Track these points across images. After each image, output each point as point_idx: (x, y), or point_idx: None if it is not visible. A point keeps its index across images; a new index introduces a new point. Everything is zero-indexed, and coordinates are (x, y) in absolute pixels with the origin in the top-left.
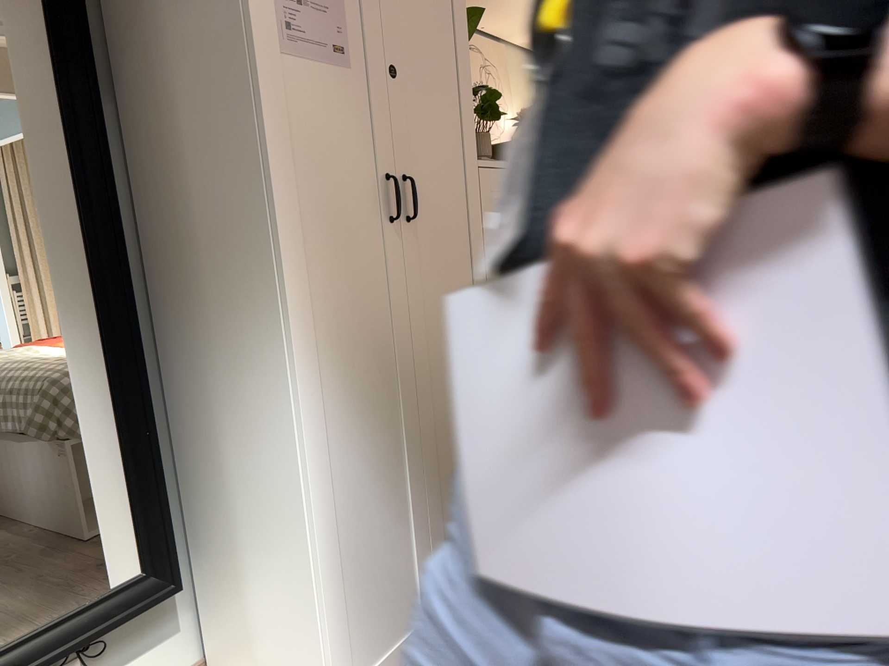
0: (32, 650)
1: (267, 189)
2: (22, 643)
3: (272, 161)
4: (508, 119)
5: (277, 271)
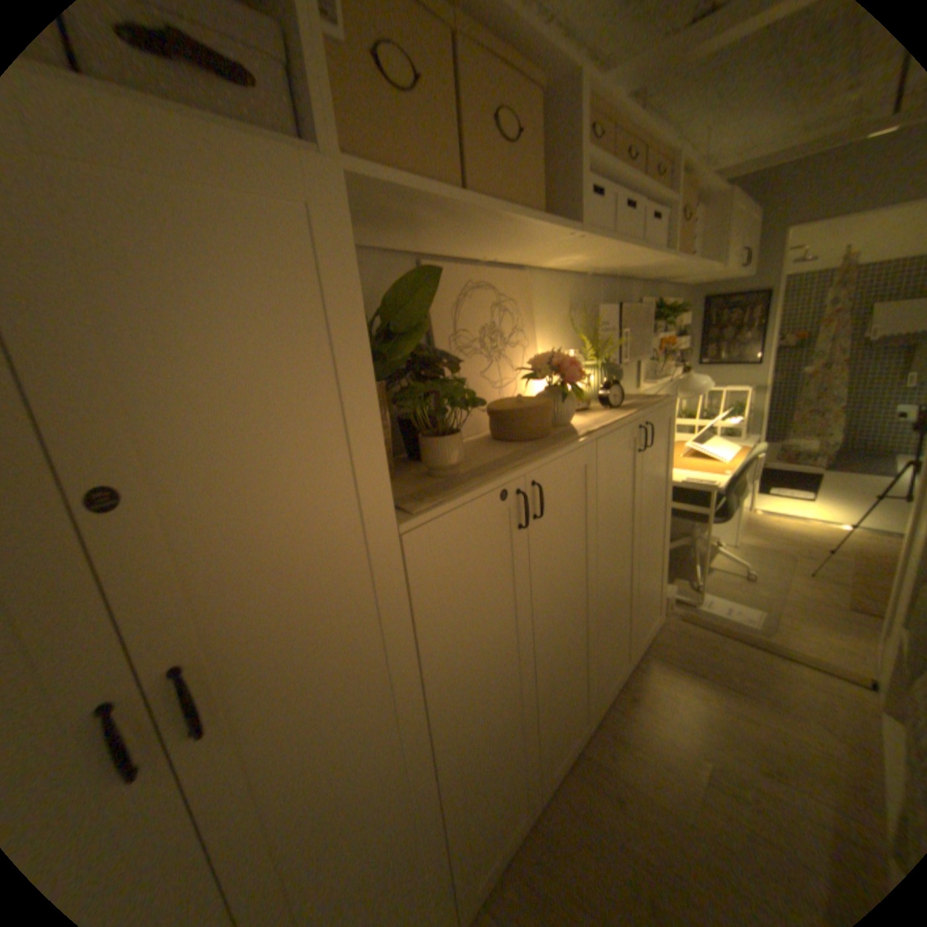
0: None
1: None
2: None
3: None
4: (518, 368)
5: None
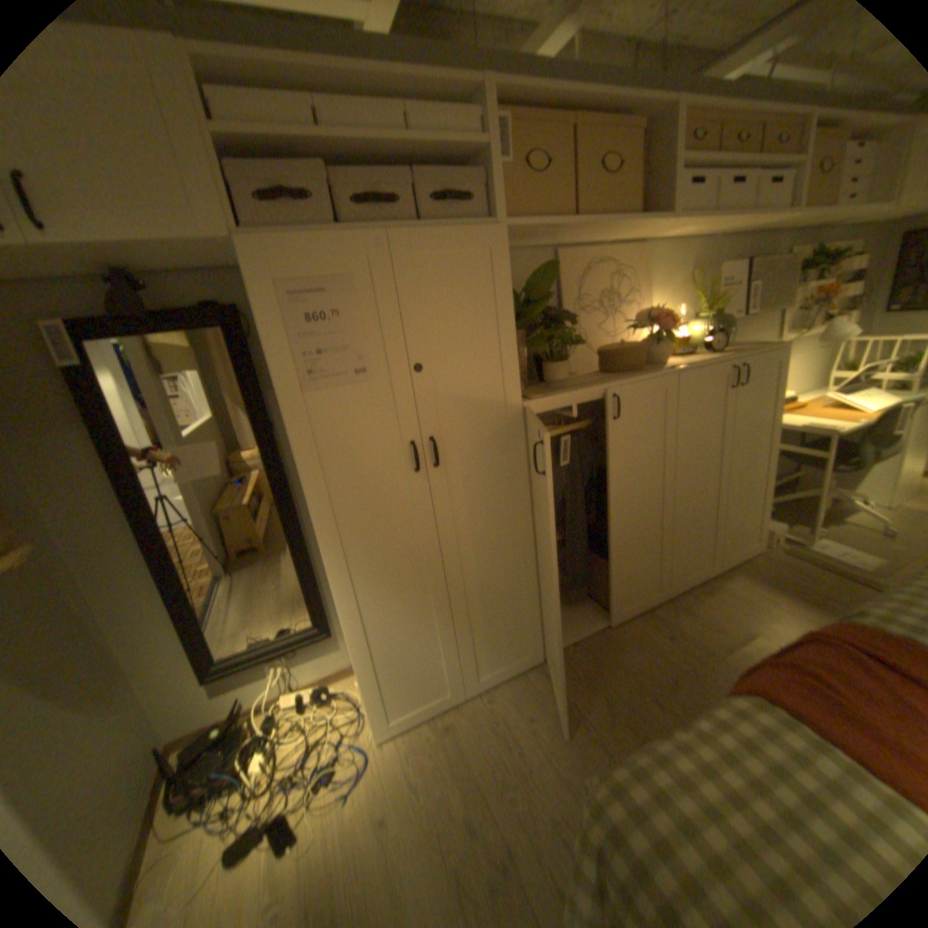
0: (259, 653)
1: (302, 479)
2: (255, 649)
3: (305, 462)
4: (626, 321)
5: (315, 523)
